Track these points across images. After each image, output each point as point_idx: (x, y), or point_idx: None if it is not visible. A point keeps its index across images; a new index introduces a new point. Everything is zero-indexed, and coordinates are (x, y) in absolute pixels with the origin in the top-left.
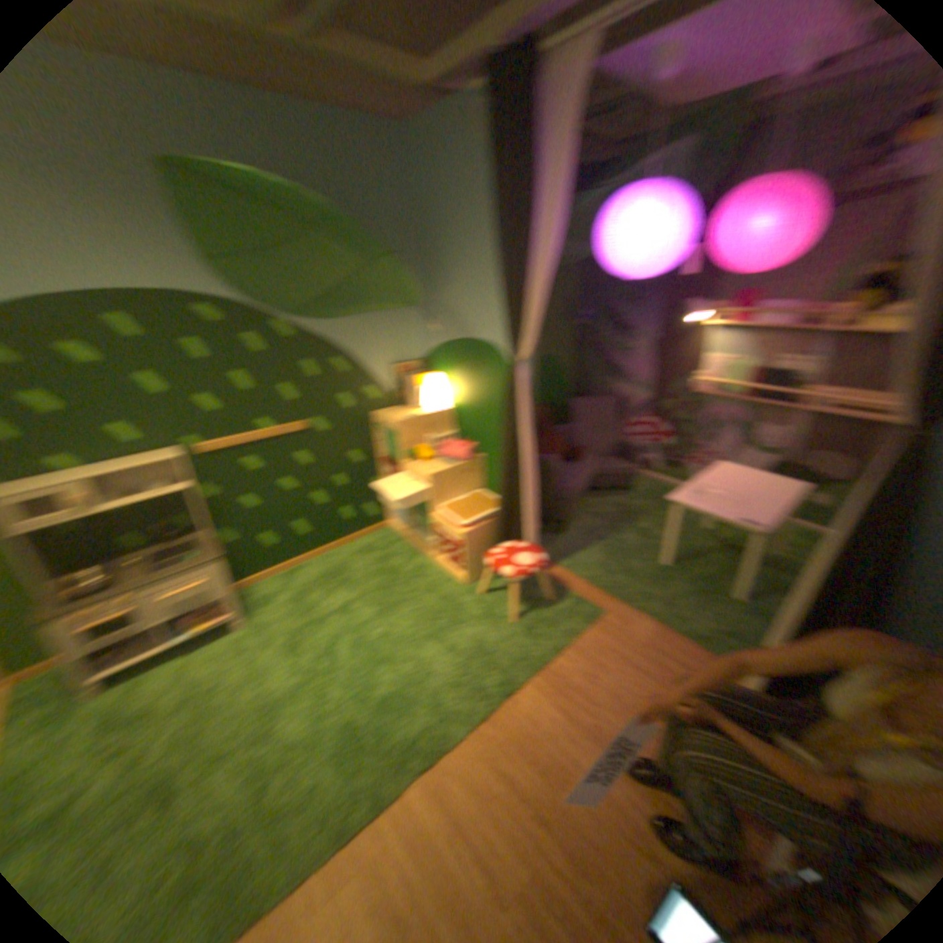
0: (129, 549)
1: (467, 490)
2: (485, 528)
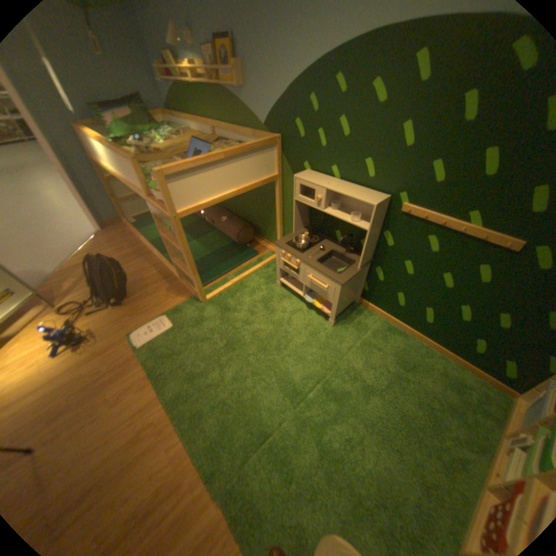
0: (338, 240)
1: None
2: None
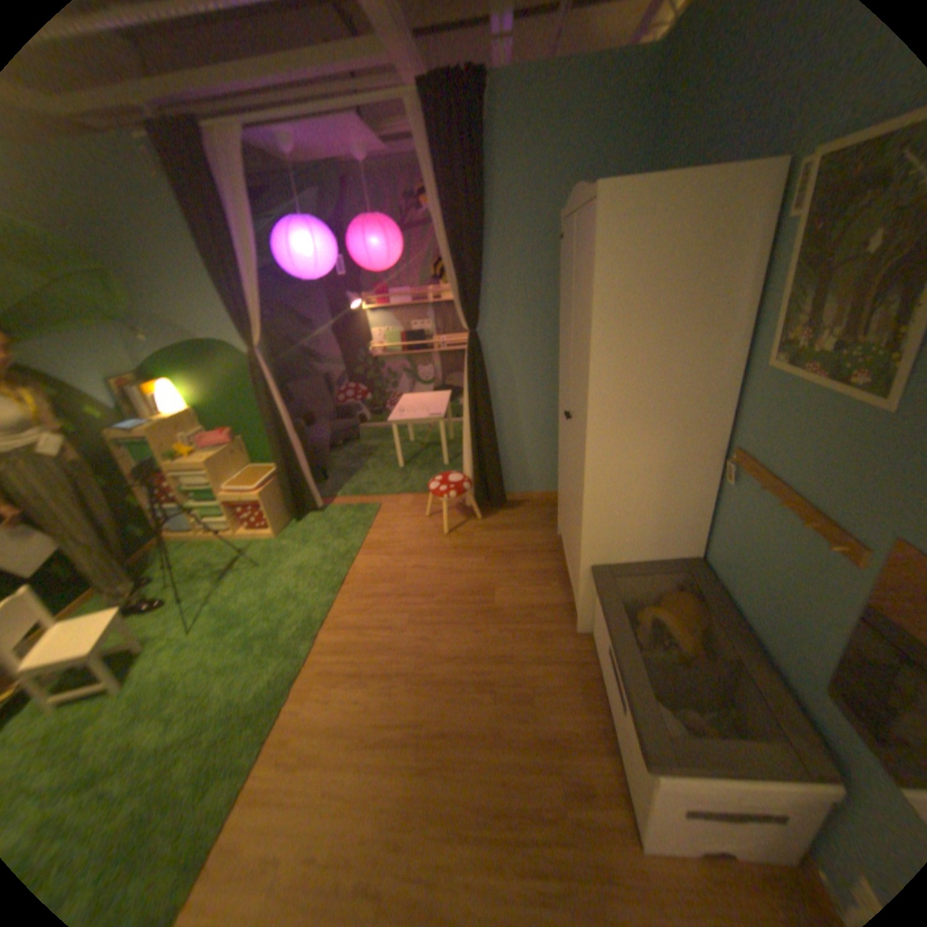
0: None
1: (241, 467)
2: (275, 484)
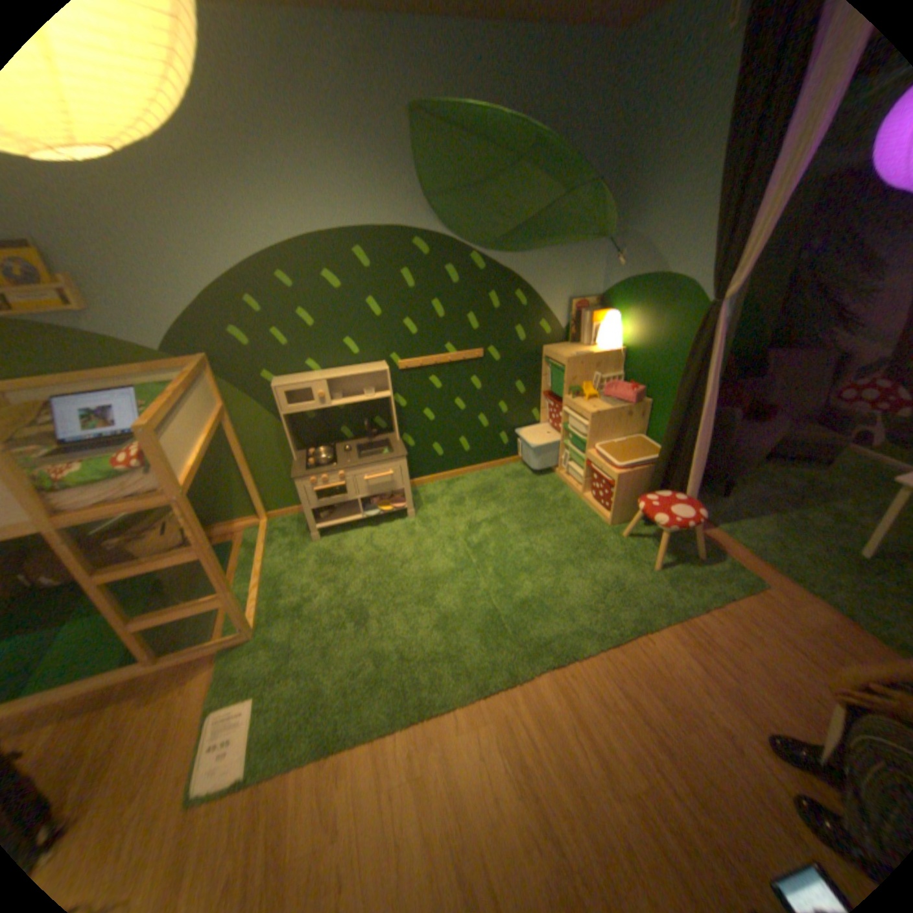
0: (349, 437)
1: (629, 434)
2: (645, 473)
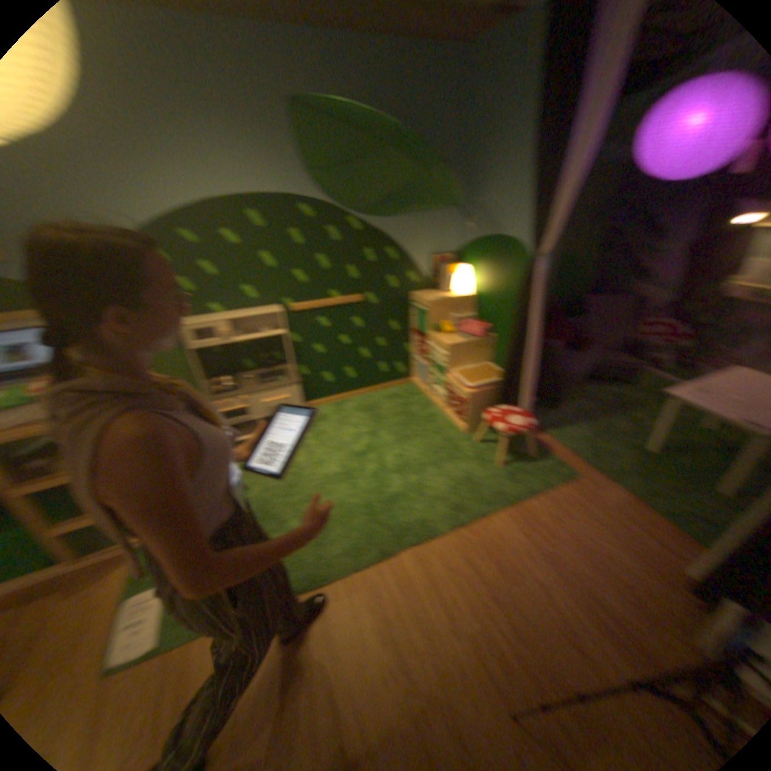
0: (254, 368)
1: (481, 362)
2: (491, 393)
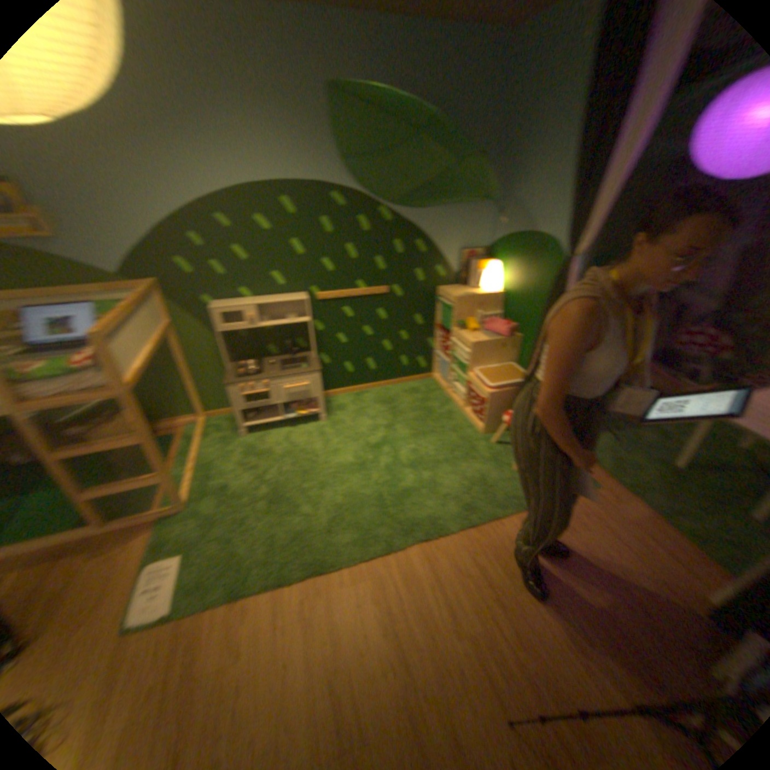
0: (276, 353)
1: (504, 362)
2: (512, 394)
